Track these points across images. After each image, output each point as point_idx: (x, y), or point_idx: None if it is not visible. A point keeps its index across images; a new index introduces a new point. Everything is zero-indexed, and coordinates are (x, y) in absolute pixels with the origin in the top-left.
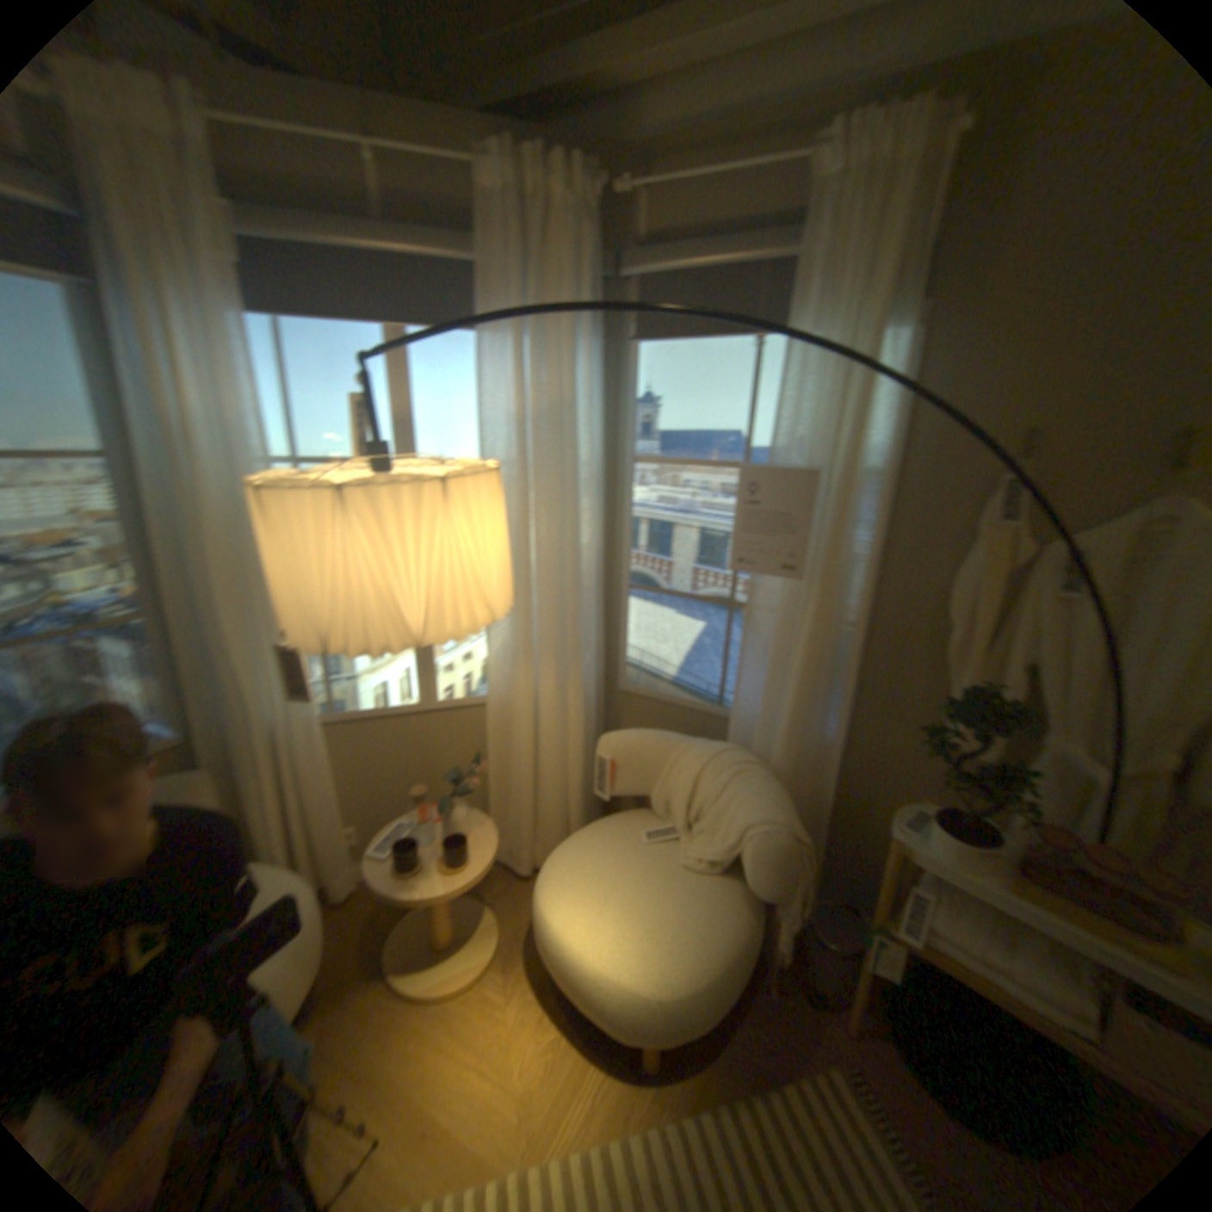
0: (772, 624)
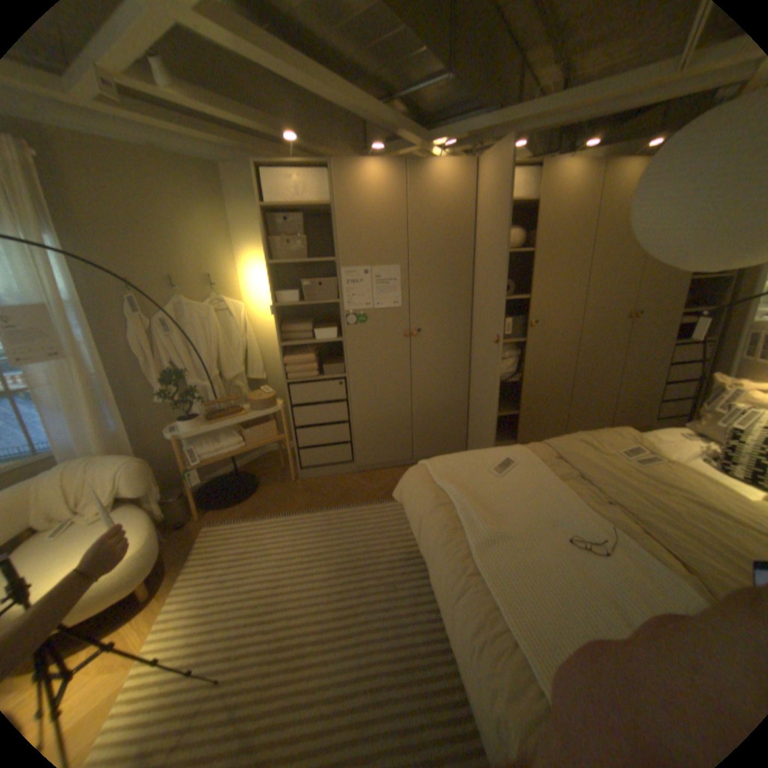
0: (54, 390)
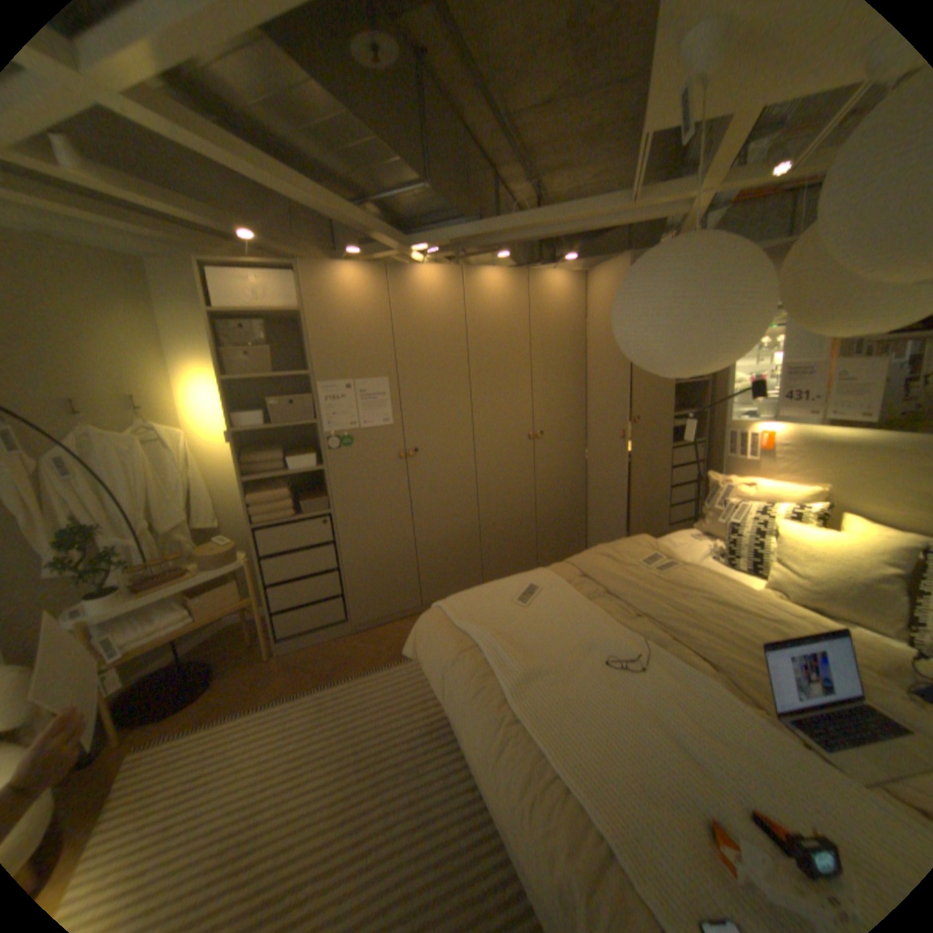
0: None
